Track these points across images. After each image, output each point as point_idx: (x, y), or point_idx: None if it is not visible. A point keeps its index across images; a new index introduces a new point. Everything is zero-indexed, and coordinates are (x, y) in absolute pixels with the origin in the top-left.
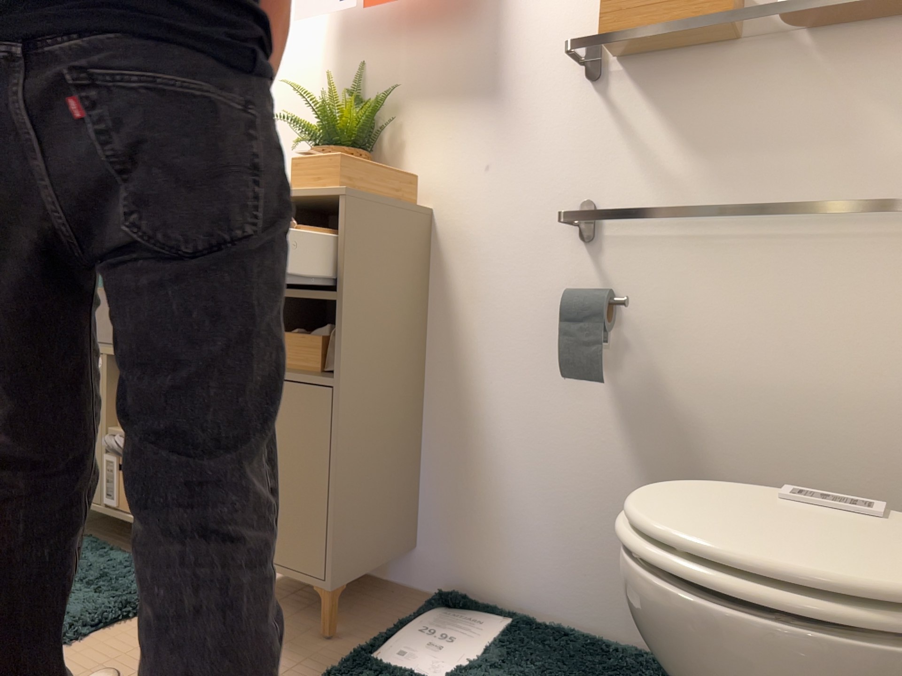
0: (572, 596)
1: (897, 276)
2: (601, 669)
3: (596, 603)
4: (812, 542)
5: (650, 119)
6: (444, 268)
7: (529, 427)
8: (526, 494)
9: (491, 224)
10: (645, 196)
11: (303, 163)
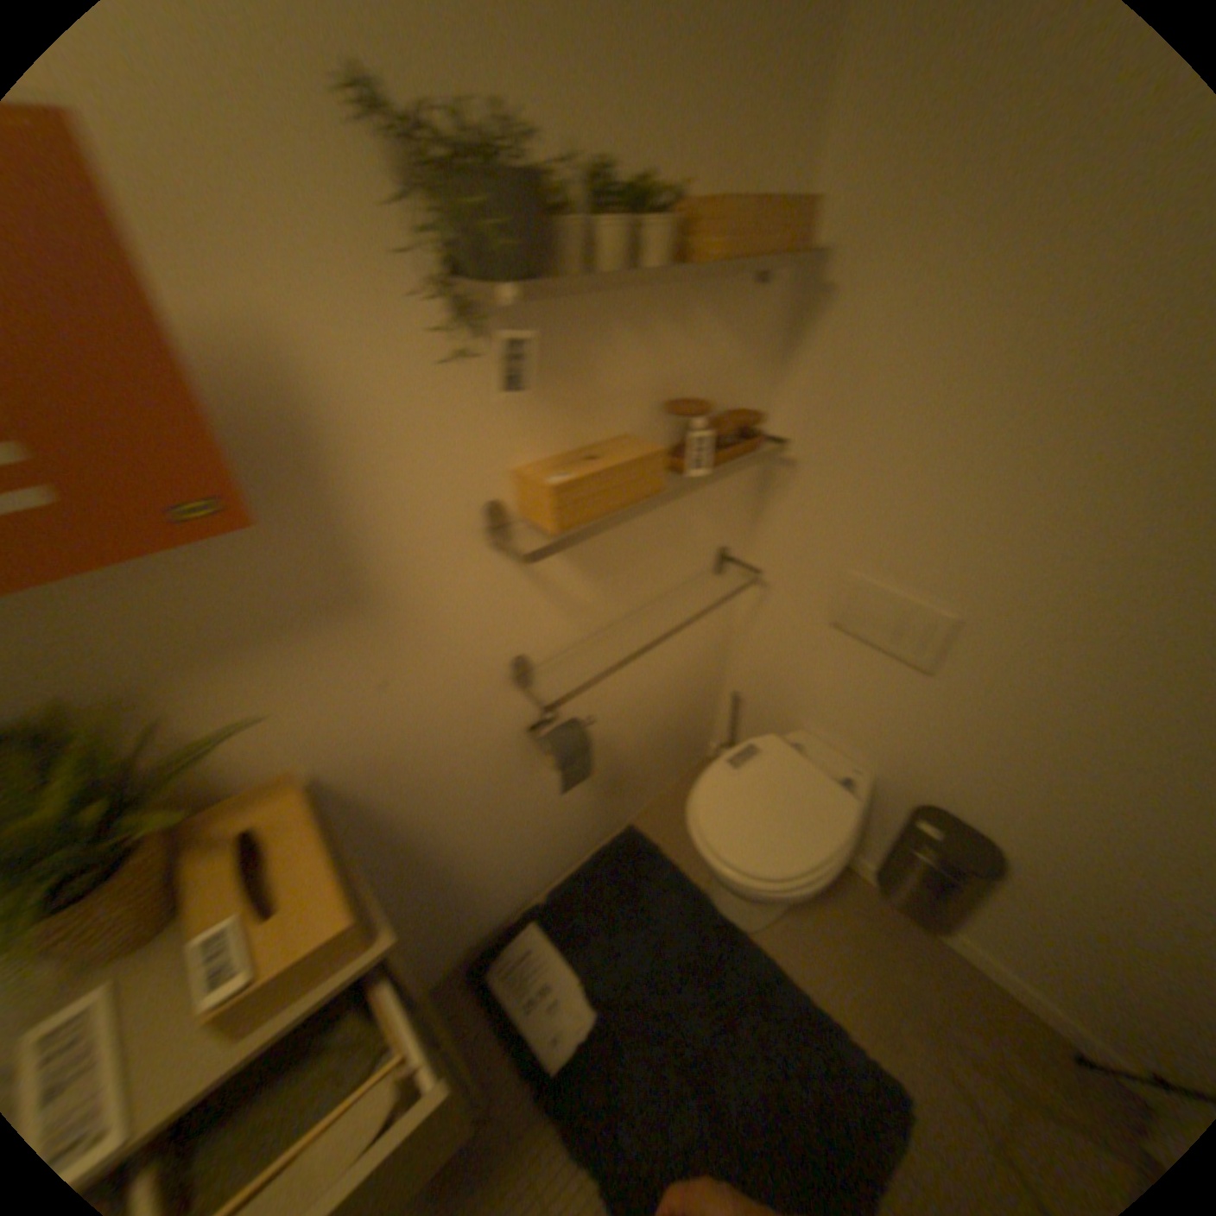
0: (551, 870)
1: (697, 603)
2: (616, 892)
3: (566, 858)
4: (801, 811)
5: (563, 564)
6: (361, 803)
7: (502, 829)
8: (508, 861)
9: (414, 729)
10: (567, 626)
11: (254, 991)
